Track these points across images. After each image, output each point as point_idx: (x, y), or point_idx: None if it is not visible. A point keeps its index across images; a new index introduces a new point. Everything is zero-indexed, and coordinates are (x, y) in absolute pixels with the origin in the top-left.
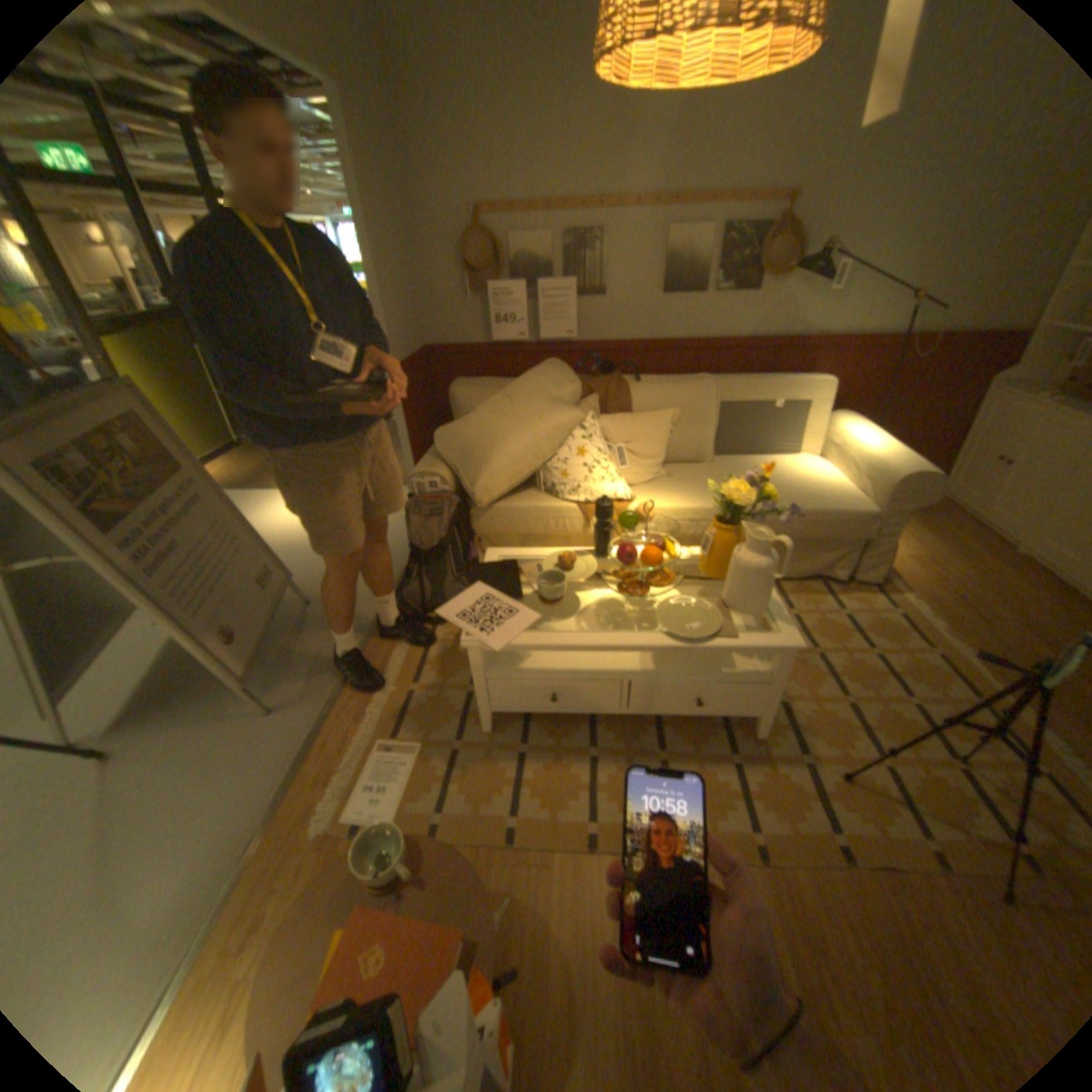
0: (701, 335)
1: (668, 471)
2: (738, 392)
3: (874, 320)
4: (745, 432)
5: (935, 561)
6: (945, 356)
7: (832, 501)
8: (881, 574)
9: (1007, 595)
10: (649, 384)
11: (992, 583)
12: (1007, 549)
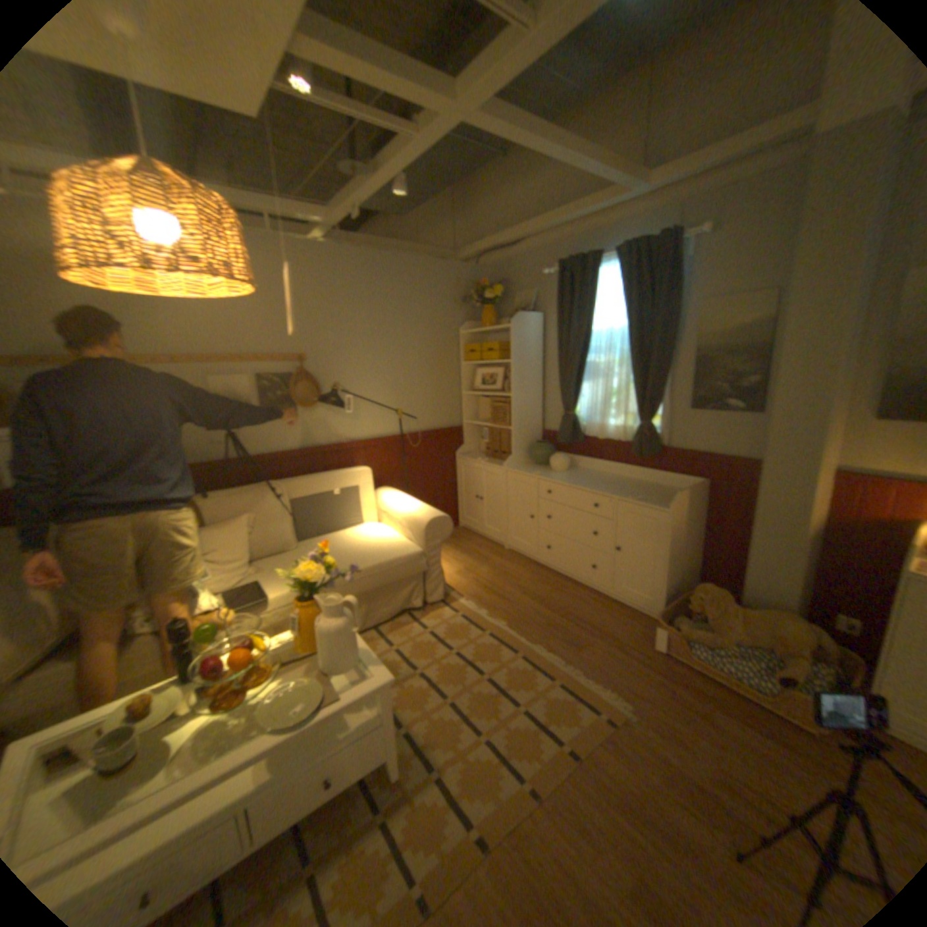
0: (261, 450)
1: (259, 566)
2: (302, 489)
3: (382, 428)
4: (317, 517)
5: (469, 570)
6: (429, 444)
7: (392, 552)
8: (441, 592)
9: (509, 577)
10: (220, 496)
11: (500, 572)
12: (500, 548)
